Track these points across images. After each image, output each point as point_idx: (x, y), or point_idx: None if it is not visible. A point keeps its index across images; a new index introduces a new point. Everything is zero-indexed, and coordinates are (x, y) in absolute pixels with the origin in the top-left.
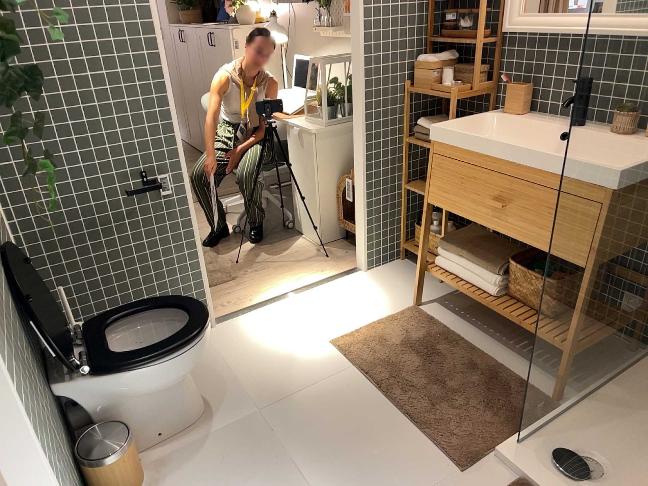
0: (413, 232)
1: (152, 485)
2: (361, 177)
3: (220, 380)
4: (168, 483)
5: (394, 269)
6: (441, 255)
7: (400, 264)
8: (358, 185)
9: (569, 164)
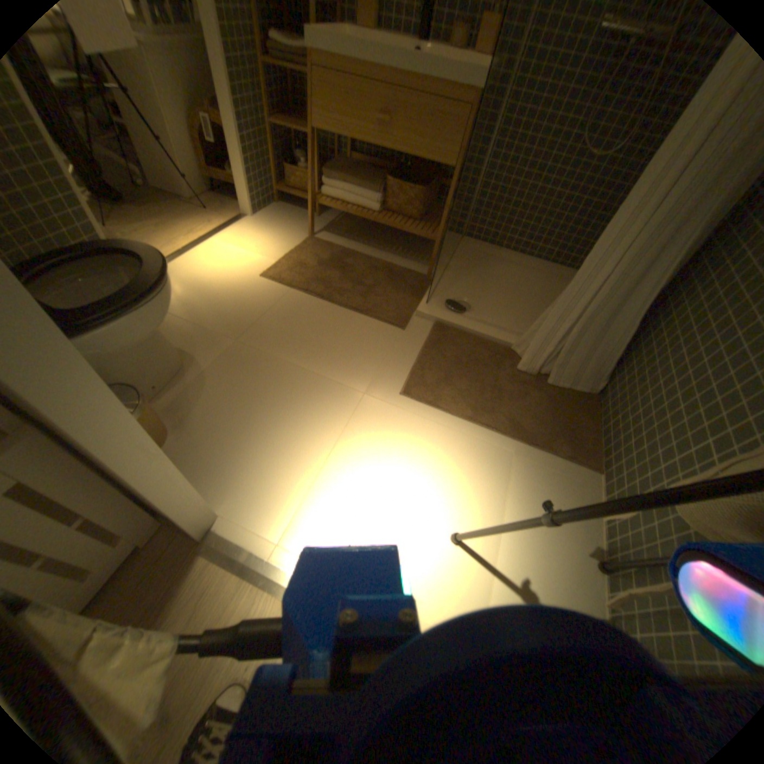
0: (280, 172)
1: (171, 423)
2: (227, 103)
3: (173, 327)
4: (186, 415)
5: (275, 210)
6: (323, 185)
7: (278, 205)
8: (225, 114)
9: (442, 66)
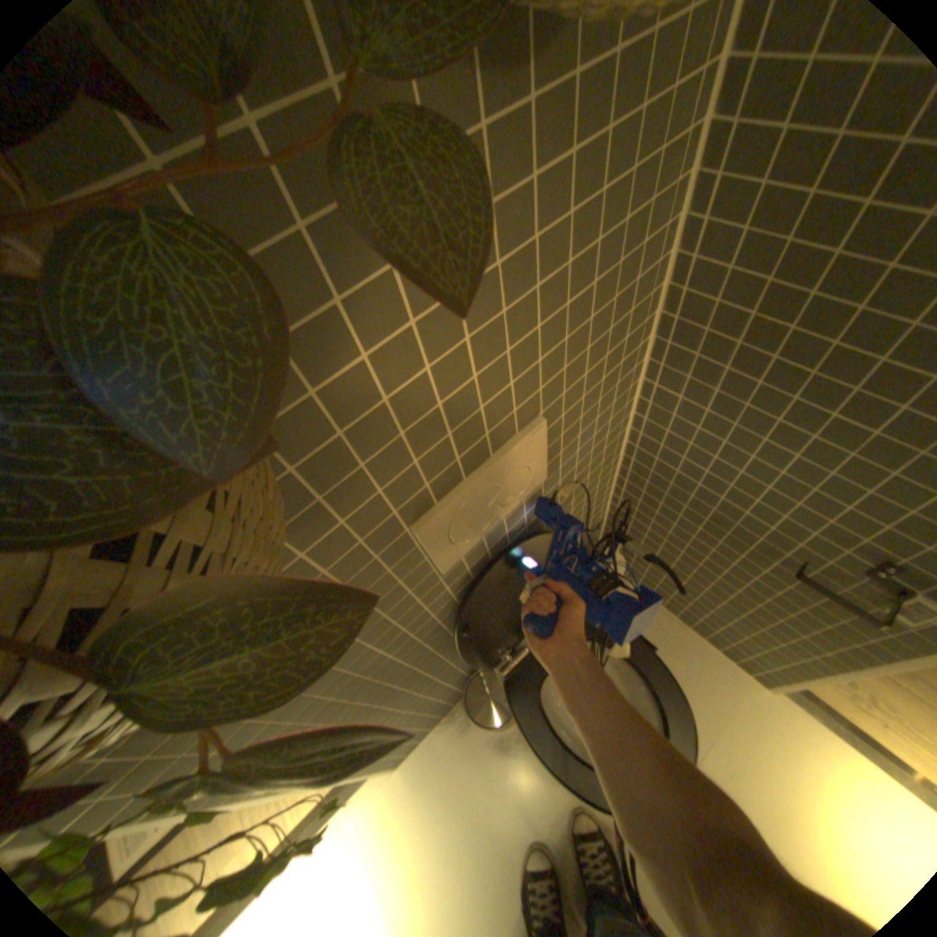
0: None
1: (503, 746)
2: None
3: None
4: (509, 764)
5: None
6: None
7: None
8: None
9: None
